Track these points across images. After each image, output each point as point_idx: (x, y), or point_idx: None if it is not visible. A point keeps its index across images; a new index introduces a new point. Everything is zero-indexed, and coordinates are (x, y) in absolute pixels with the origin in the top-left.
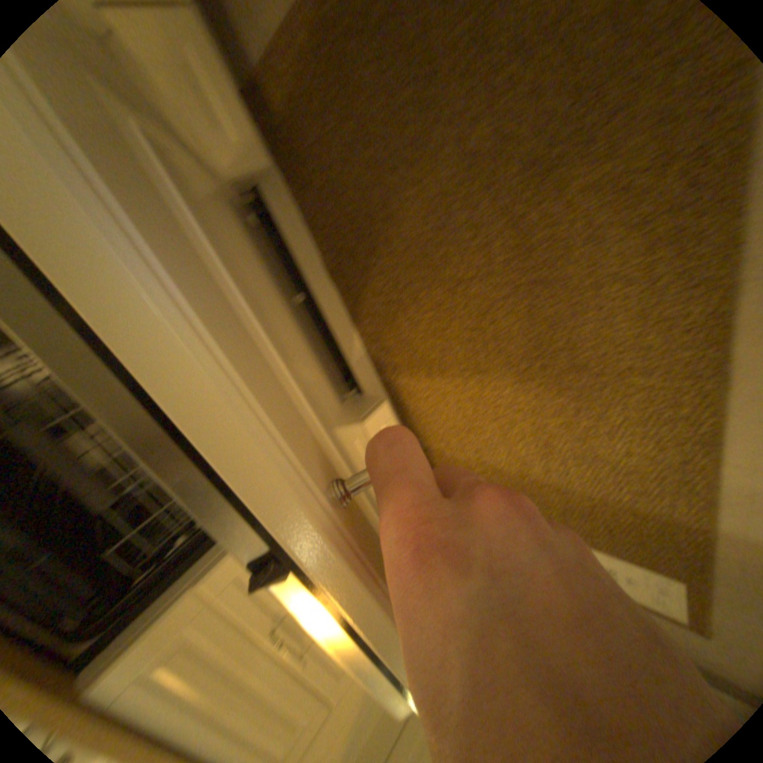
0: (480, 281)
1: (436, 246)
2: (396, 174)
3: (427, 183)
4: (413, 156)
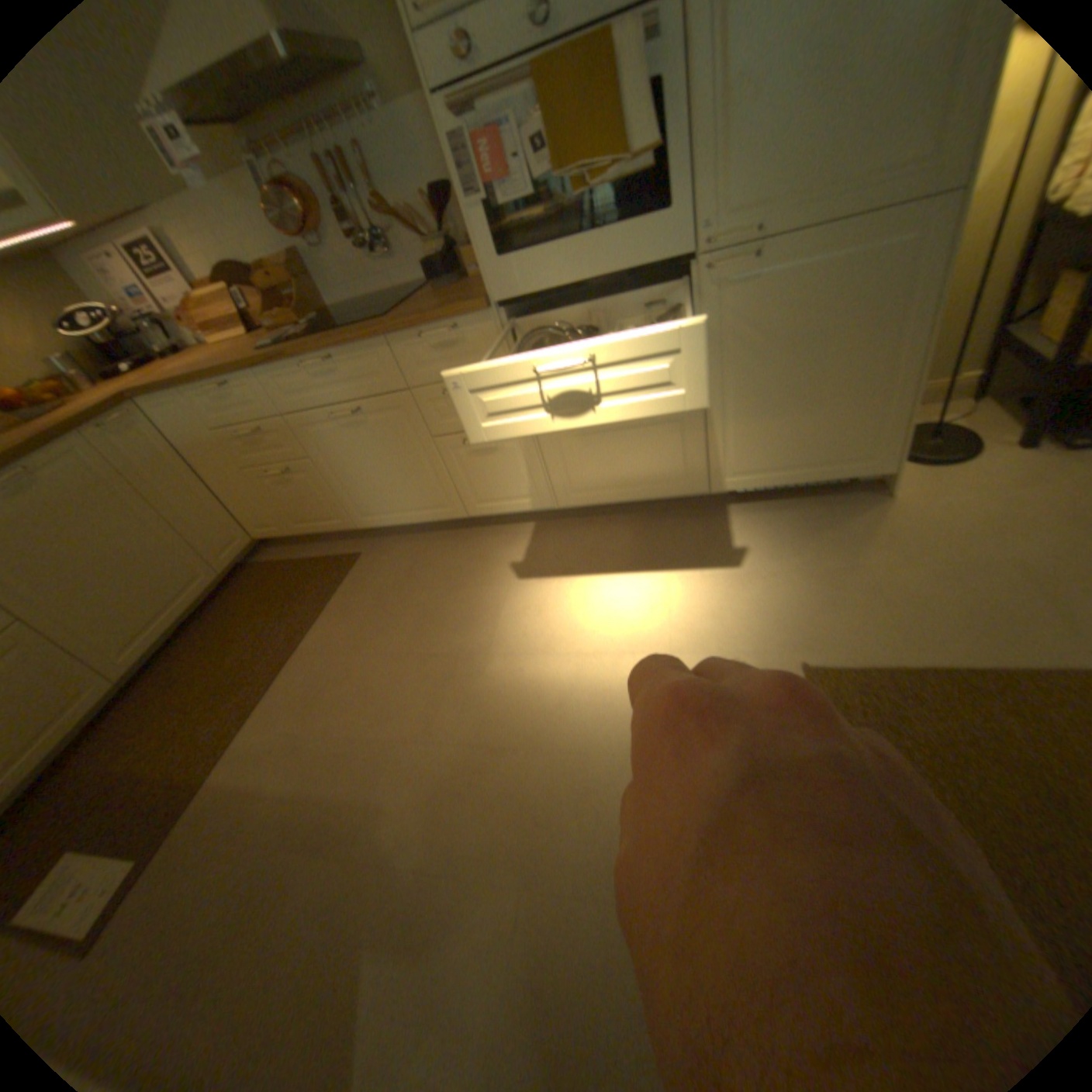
0: (235, 642)
1: (235, 627)
2: (250, 602)
3: (255, 608)
4: (260, 600)
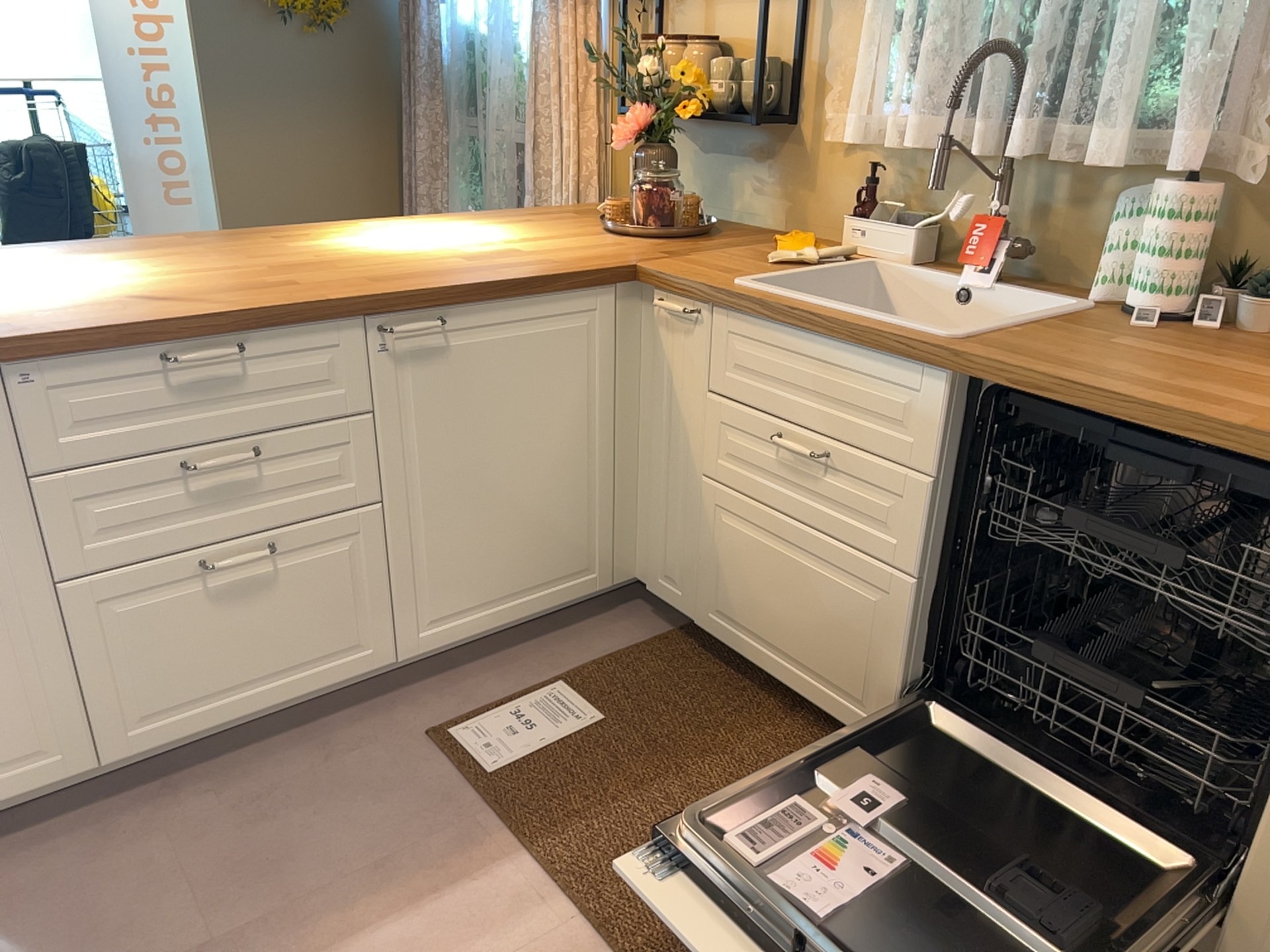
0: None
1: None
2: None
3: None
4: None
